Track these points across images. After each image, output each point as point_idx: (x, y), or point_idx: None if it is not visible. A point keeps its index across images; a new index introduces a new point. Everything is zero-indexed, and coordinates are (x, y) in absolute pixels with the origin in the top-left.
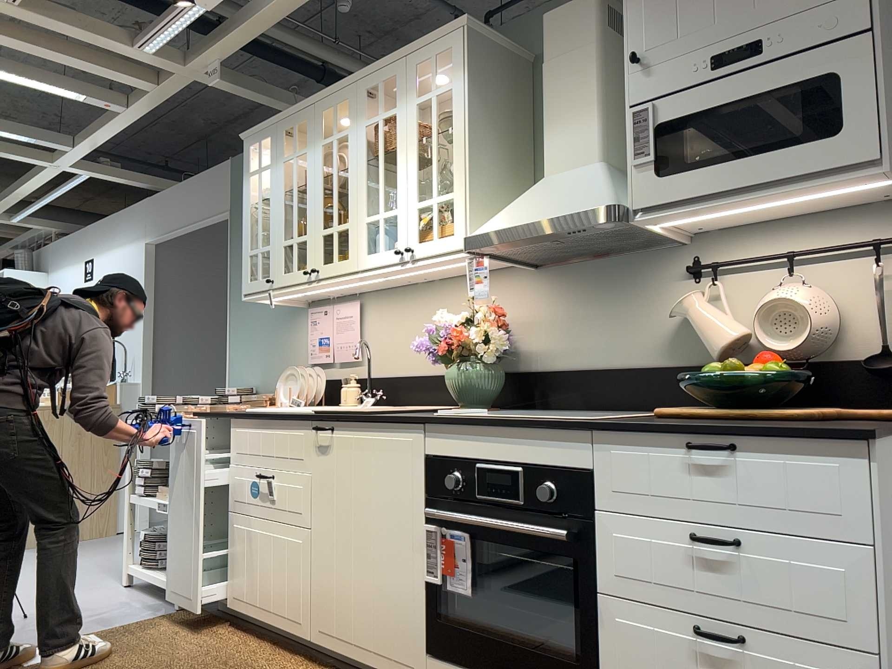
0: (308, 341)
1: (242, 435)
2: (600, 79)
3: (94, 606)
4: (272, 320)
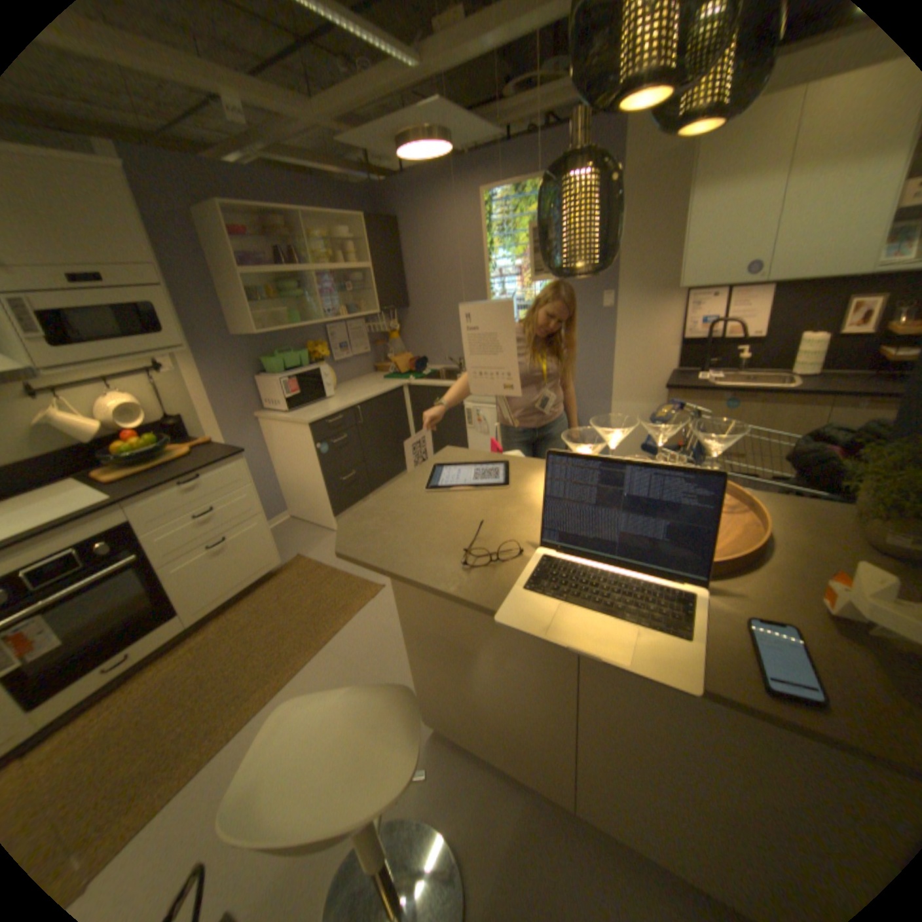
0: None
1: None
2: None
3: None
4: None
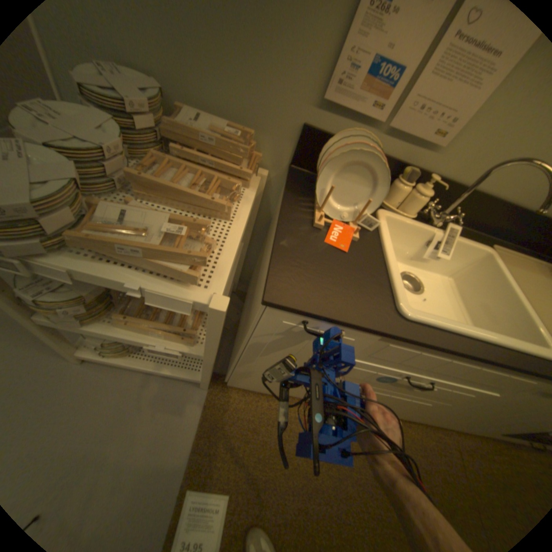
0: (348, 50)
1: (402, 353)
2: None
3: (97, 430)
4: None
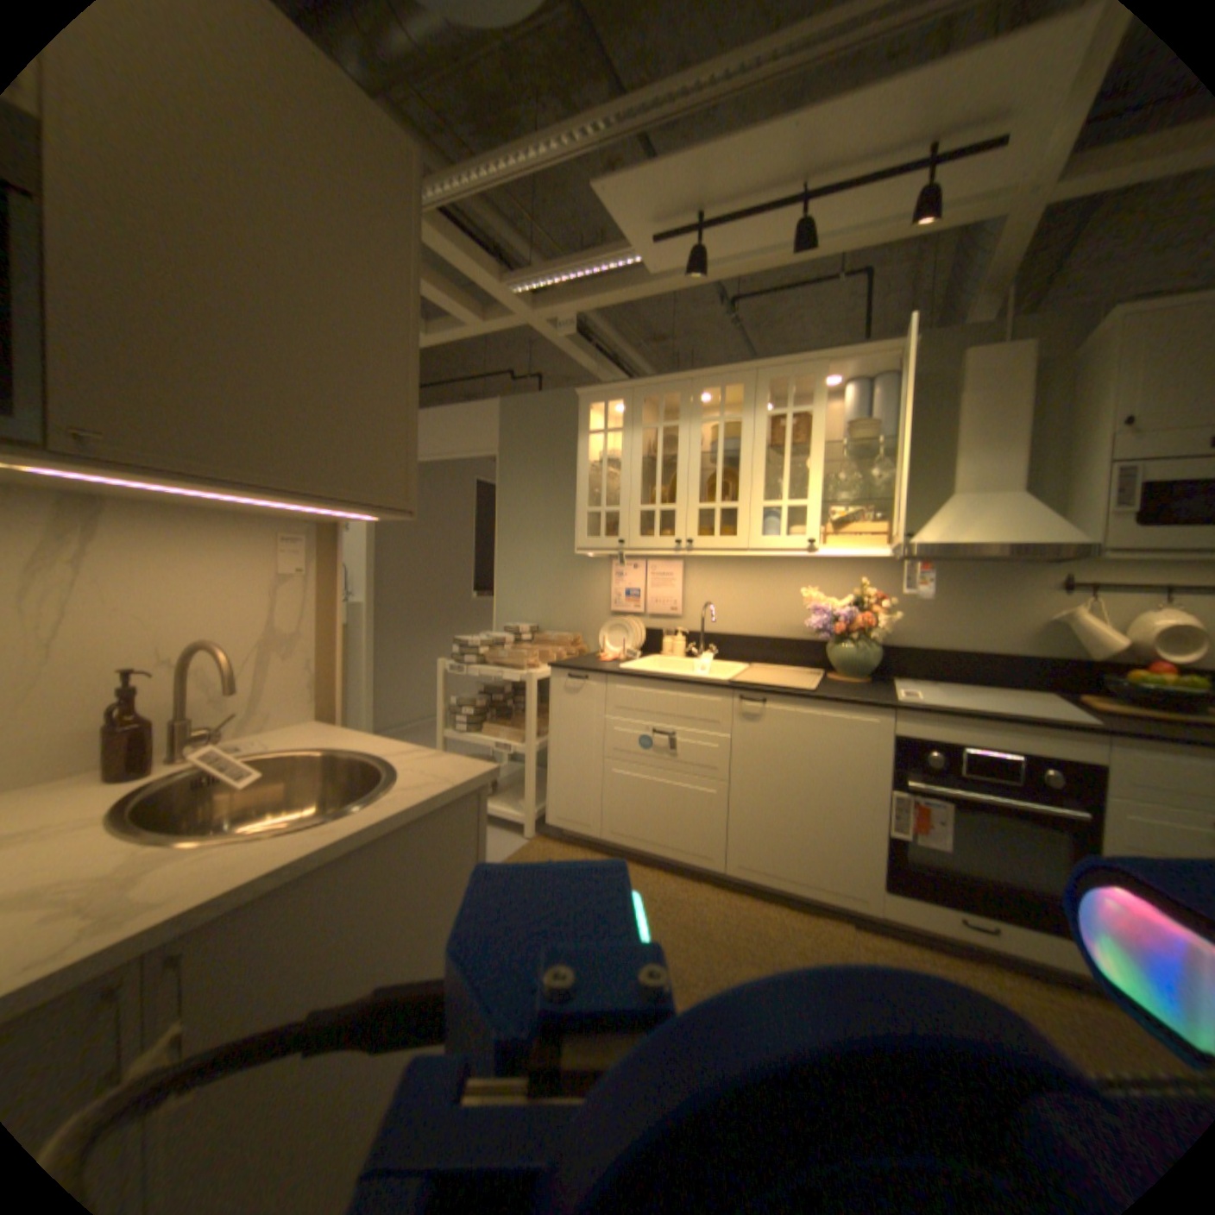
0: (612, 590)
1: (624, 691)
2: (1030, 418)
3: None
4: (557, 564)
